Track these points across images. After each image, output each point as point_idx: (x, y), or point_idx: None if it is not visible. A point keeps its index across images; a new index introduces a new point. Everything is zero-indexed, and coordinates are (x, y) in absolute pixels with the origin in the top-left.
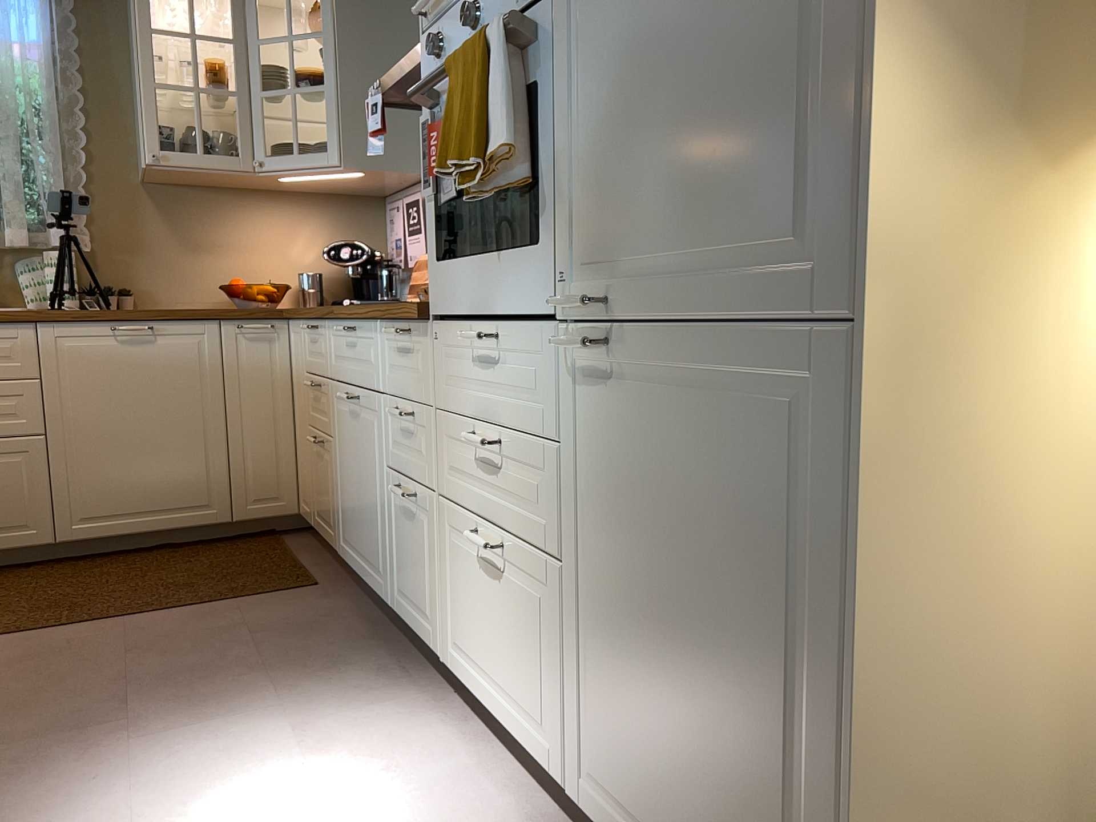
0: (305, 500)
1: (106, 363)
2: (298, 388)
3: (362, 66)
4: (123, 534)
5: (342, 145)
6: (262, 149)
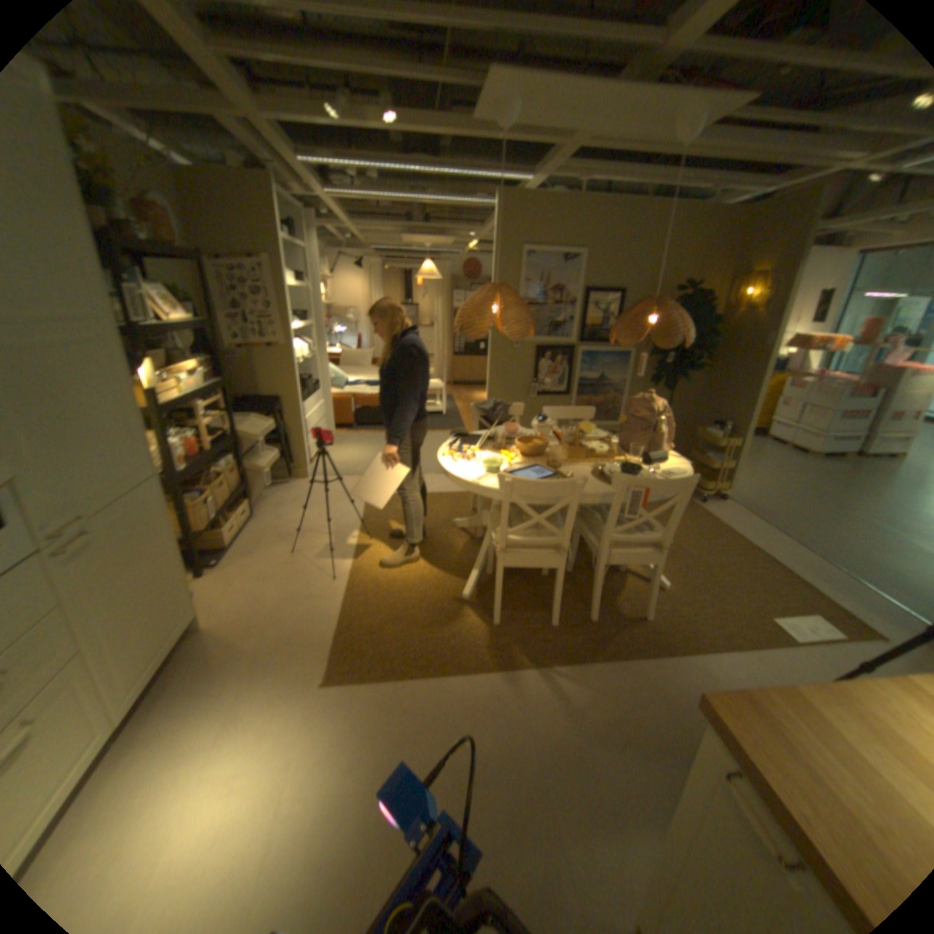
0: None
1: None
2: None
3: None
4: None
5: None
6: None
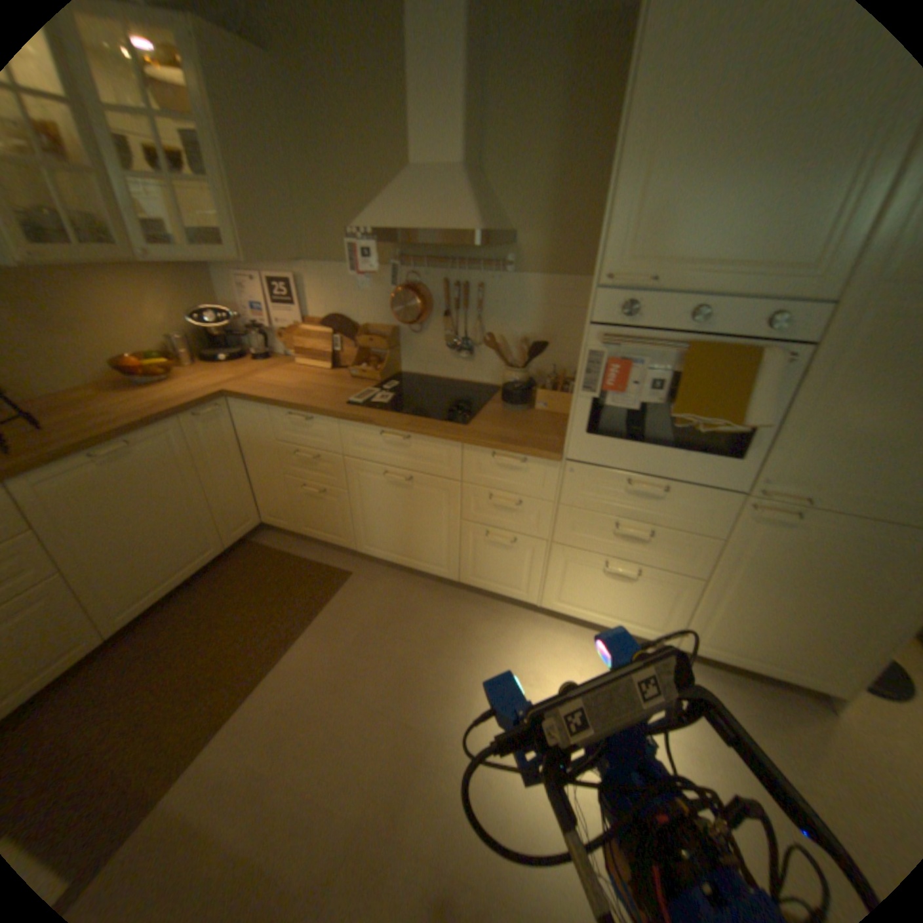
0: (277, 517)
1: (92, 488)
2: (255, 448)
3: (235, 161)
4: (154, 602)
5: (232, 240)
6: (138, 238)
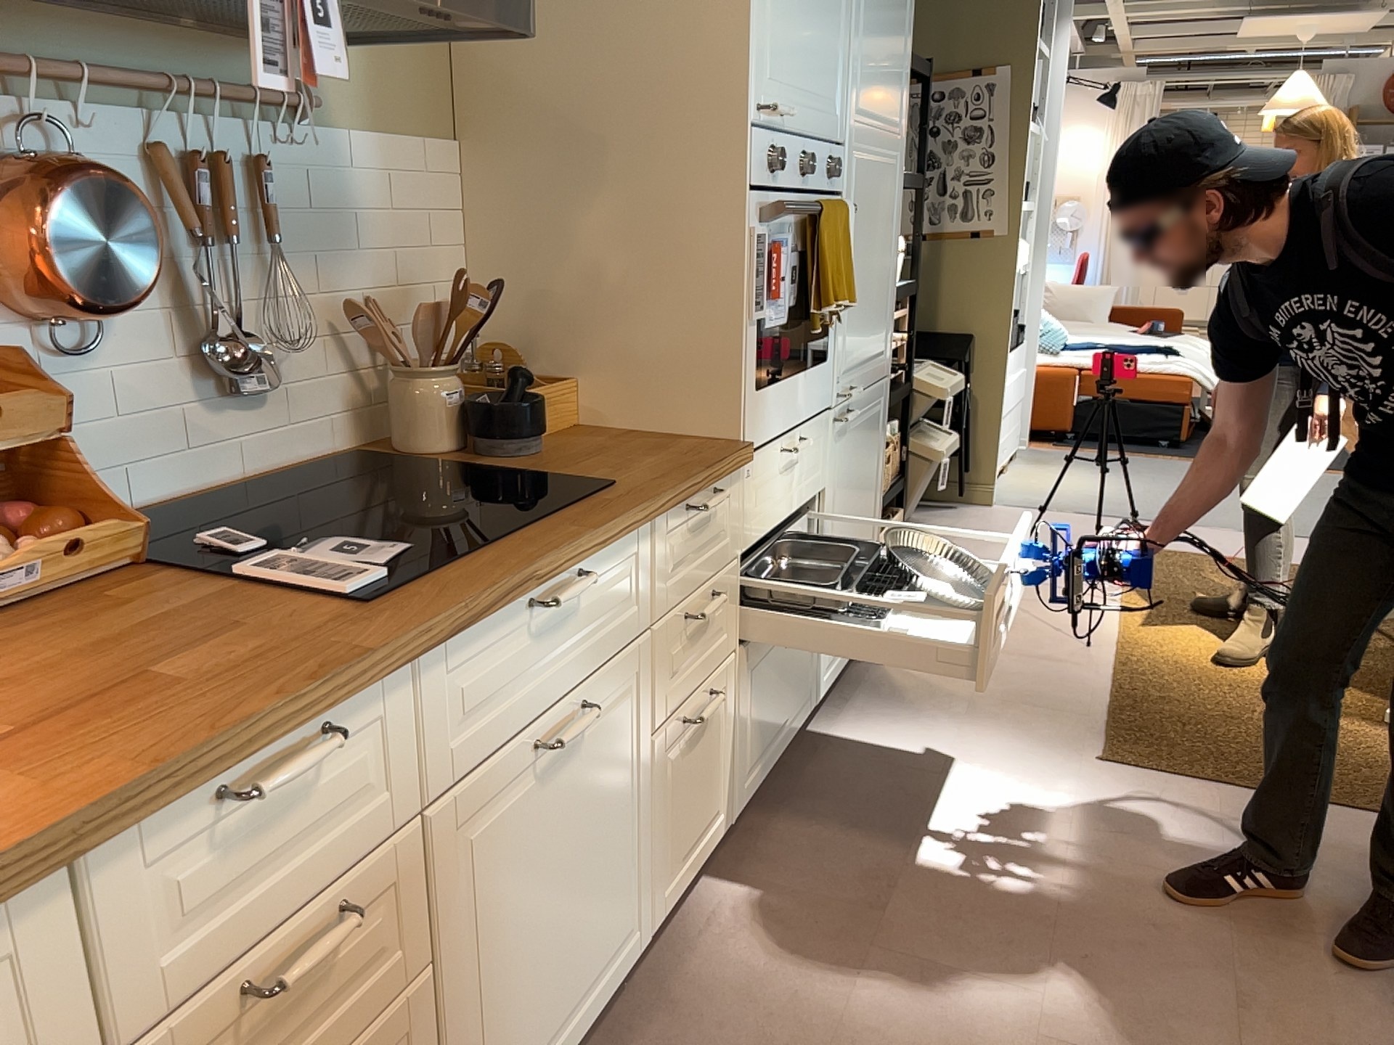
0: None
1: None
2: None
3: None
4: None
5: None
6: None
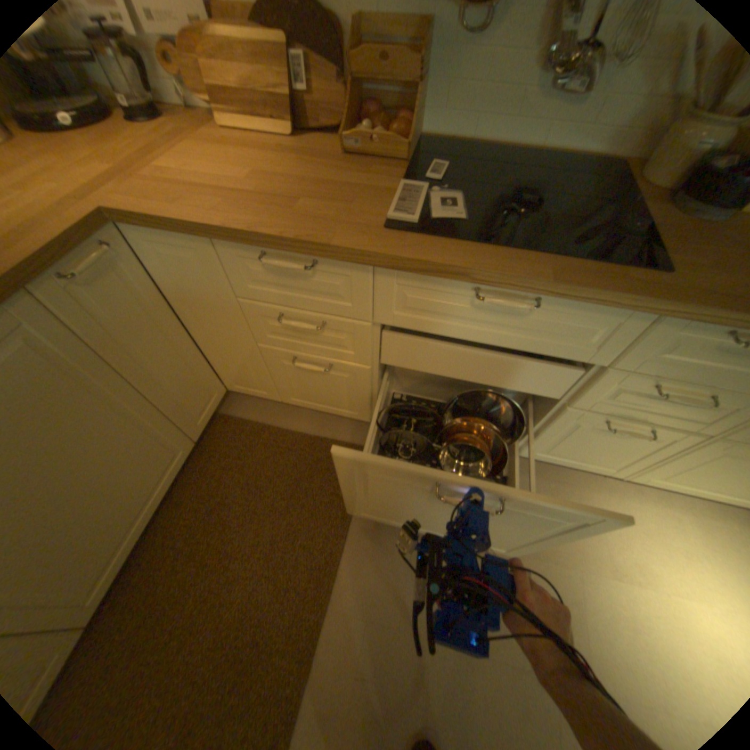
0: (252, 386)
1: None
2: (201, 307)
3: None
4: (132, 547)
5: None
6: None
